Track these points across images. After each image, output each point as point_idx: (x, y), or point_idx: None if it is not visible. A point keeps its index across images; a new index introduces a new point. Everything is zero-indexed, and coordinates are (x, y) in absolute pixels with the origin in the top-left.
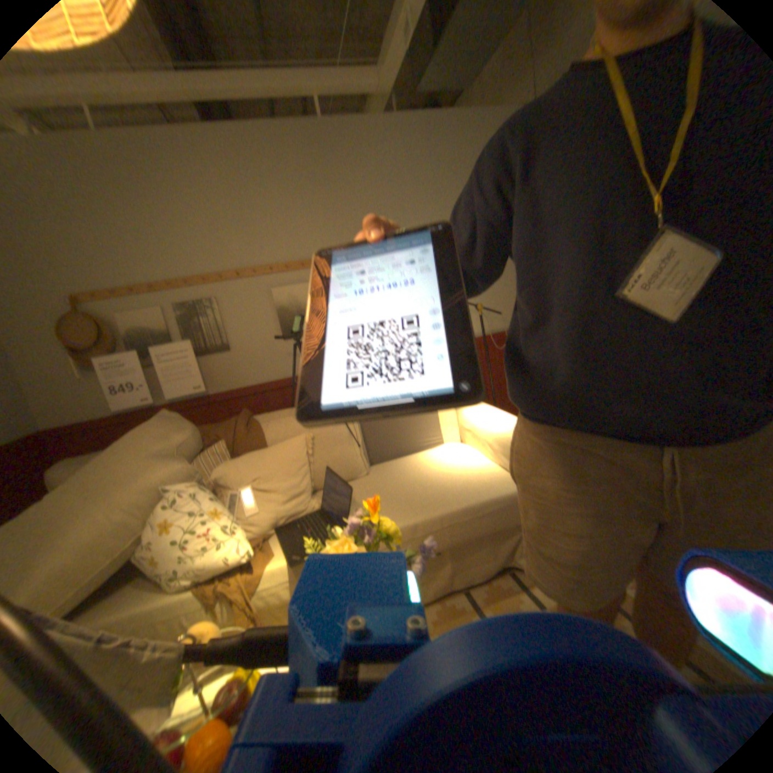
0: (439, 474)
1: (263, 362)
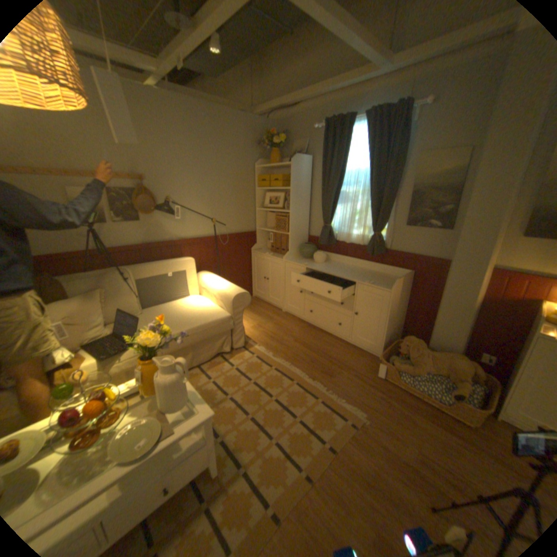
0: (187, 311)
1: (56, 239)
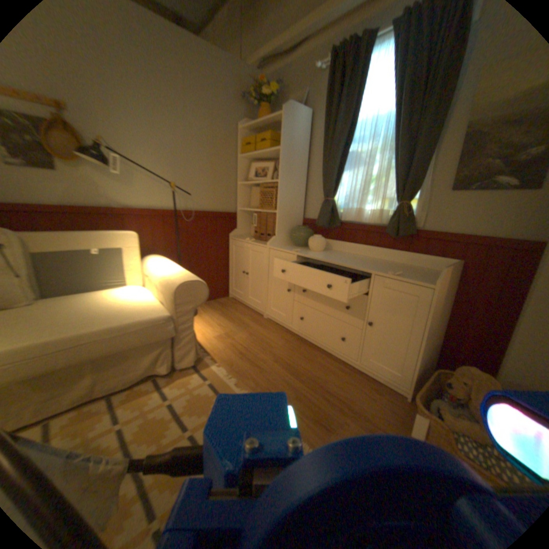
0: (103, 305)
1: None
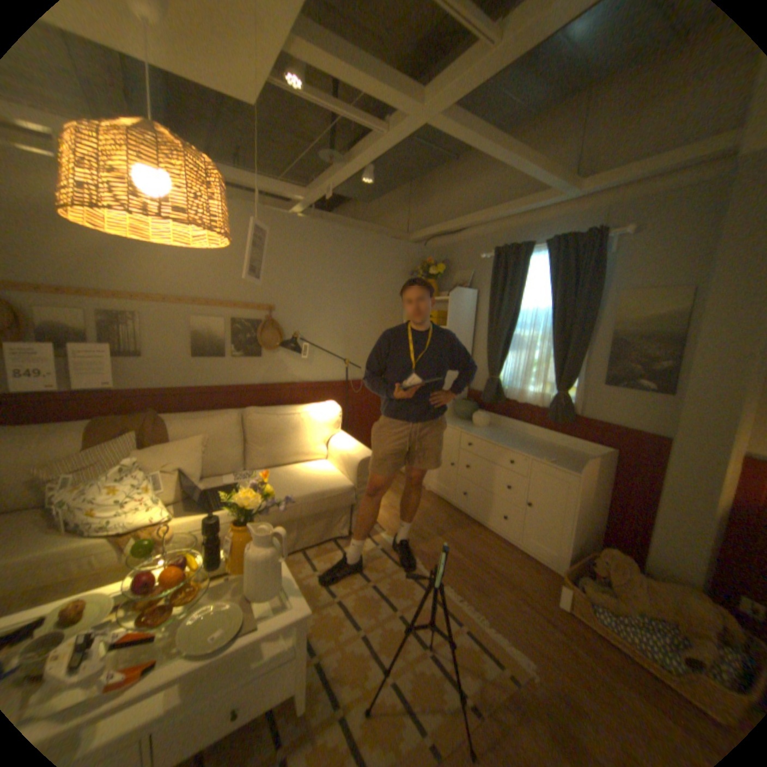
0: (299, 474)
1: (168, 373)
